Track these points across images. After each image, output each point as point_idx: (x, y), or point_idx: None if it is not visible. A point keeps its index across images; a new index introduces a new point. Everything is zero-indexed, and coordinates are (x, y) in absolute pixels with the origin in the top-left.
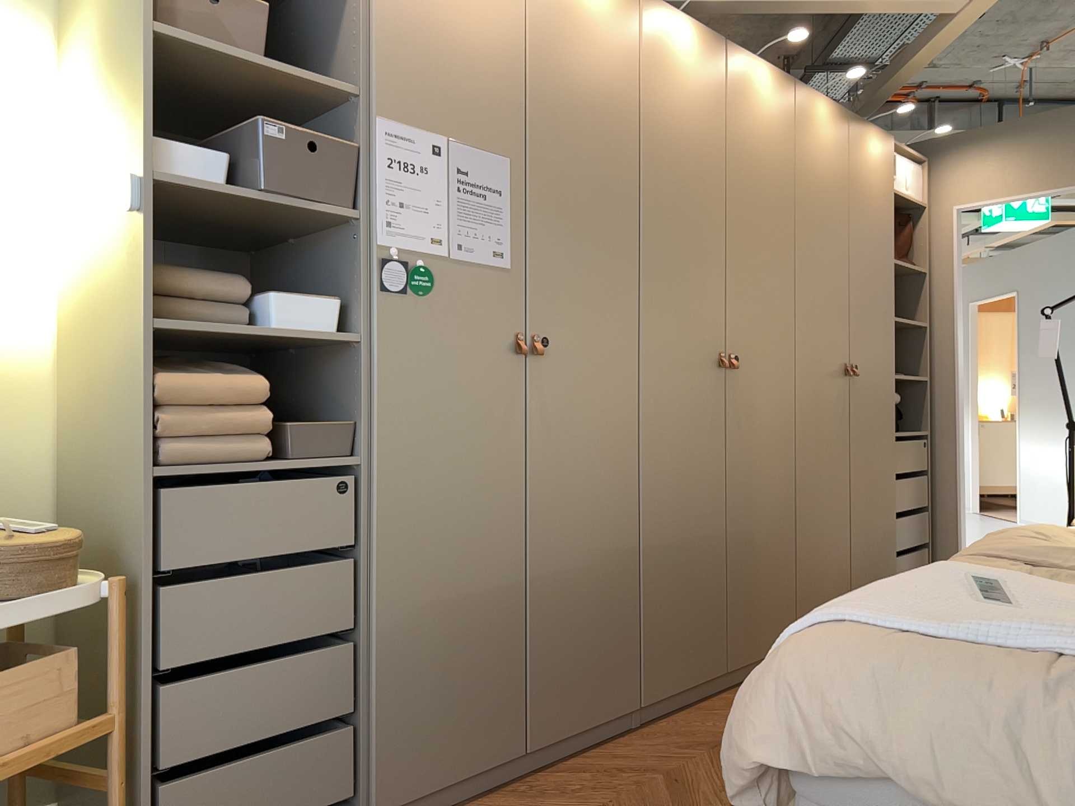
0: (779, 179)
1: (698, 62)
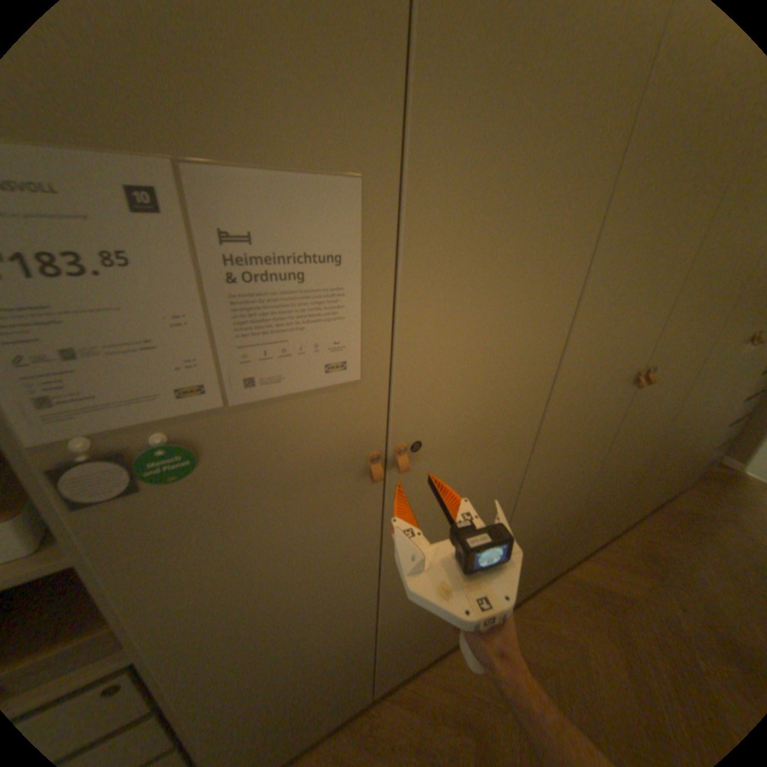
0: None
1: None
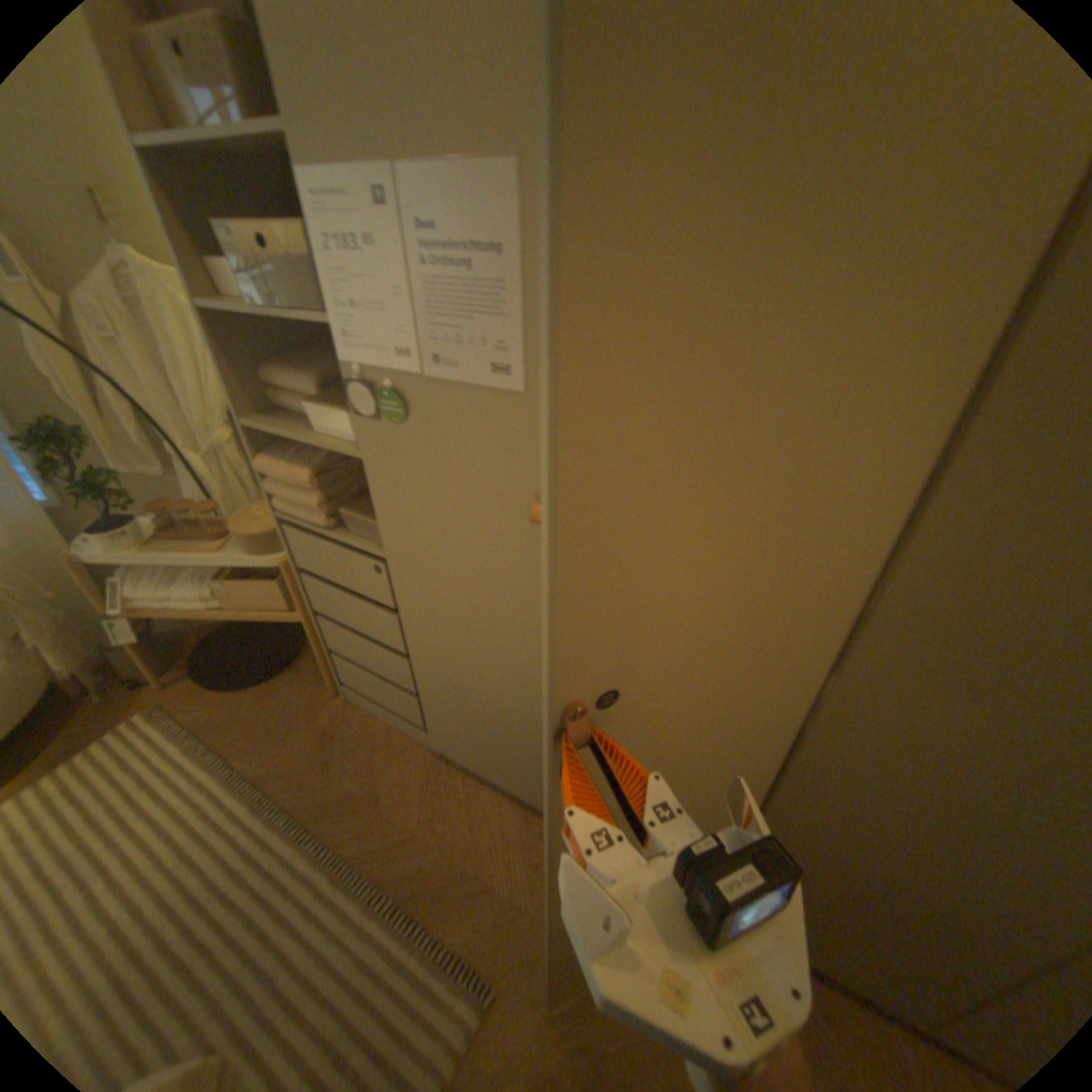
0: None
1: None
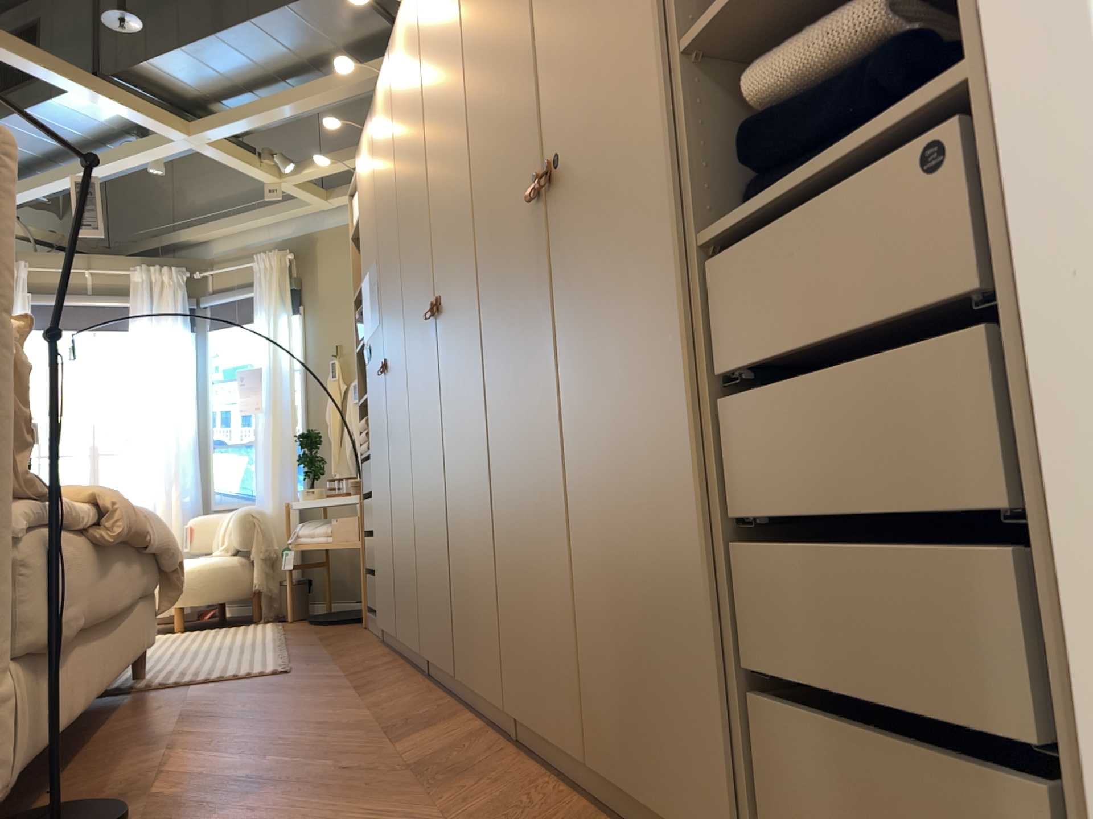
0: (452, 35)
1: (410, 44)
